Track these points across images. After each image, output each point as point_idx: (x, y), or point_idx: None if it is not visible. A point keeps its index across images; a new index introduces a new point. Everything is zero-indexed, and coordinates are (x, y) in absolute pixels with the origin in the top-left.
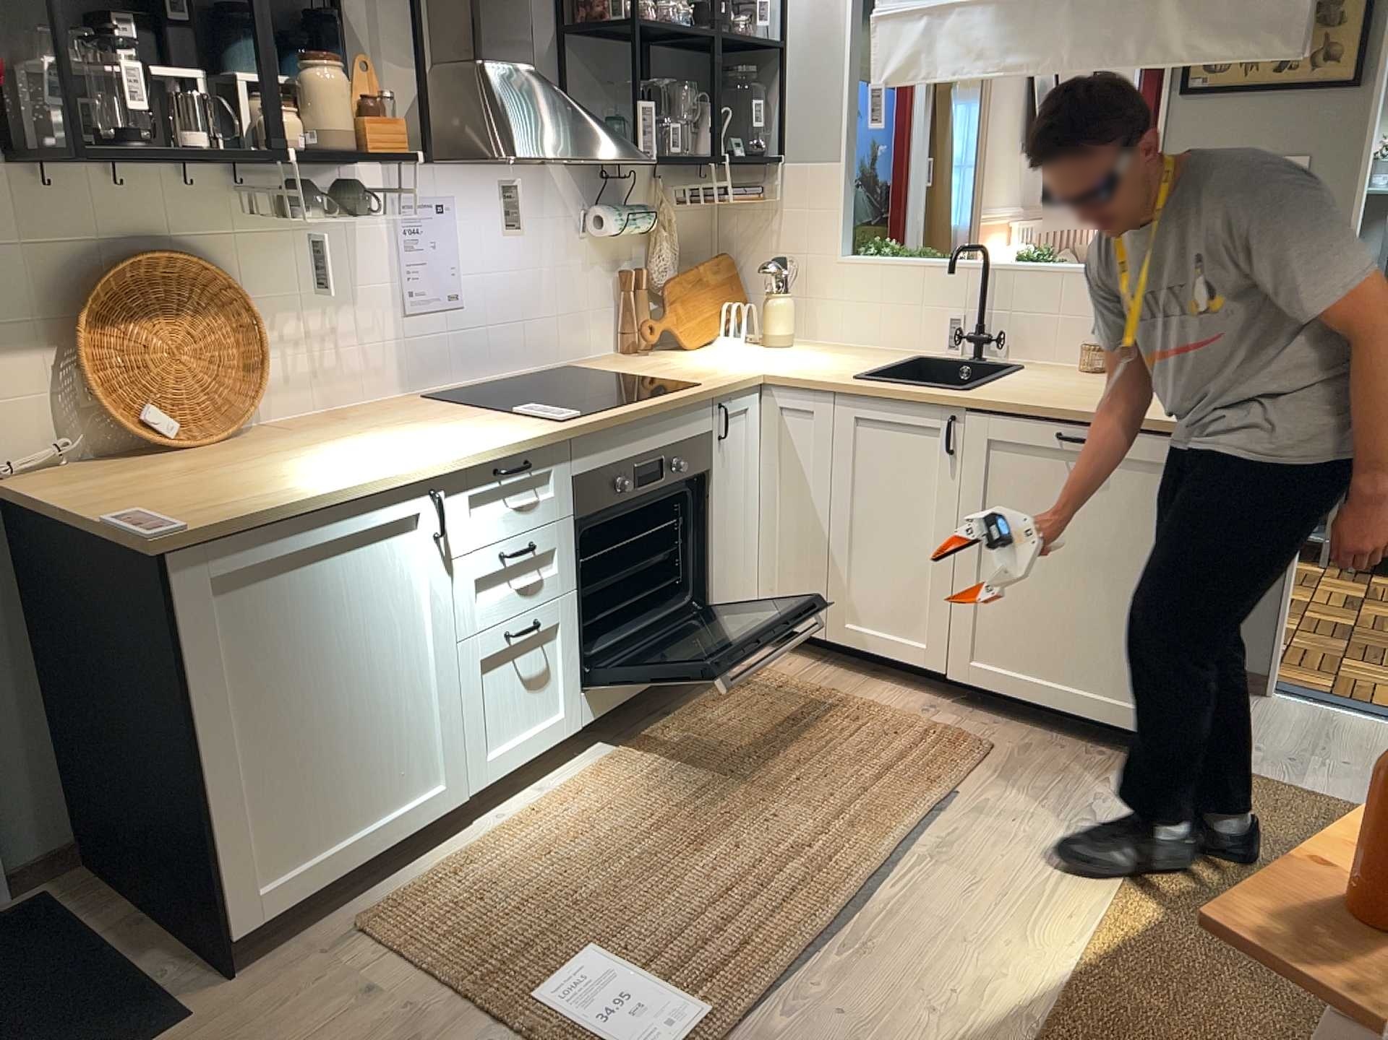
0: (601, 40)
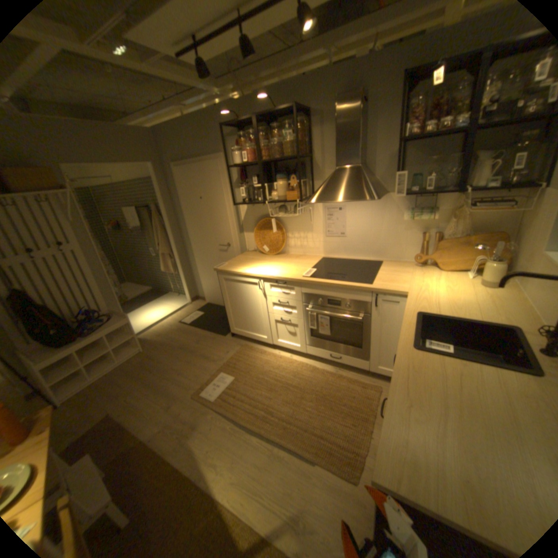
0: (430, 138)
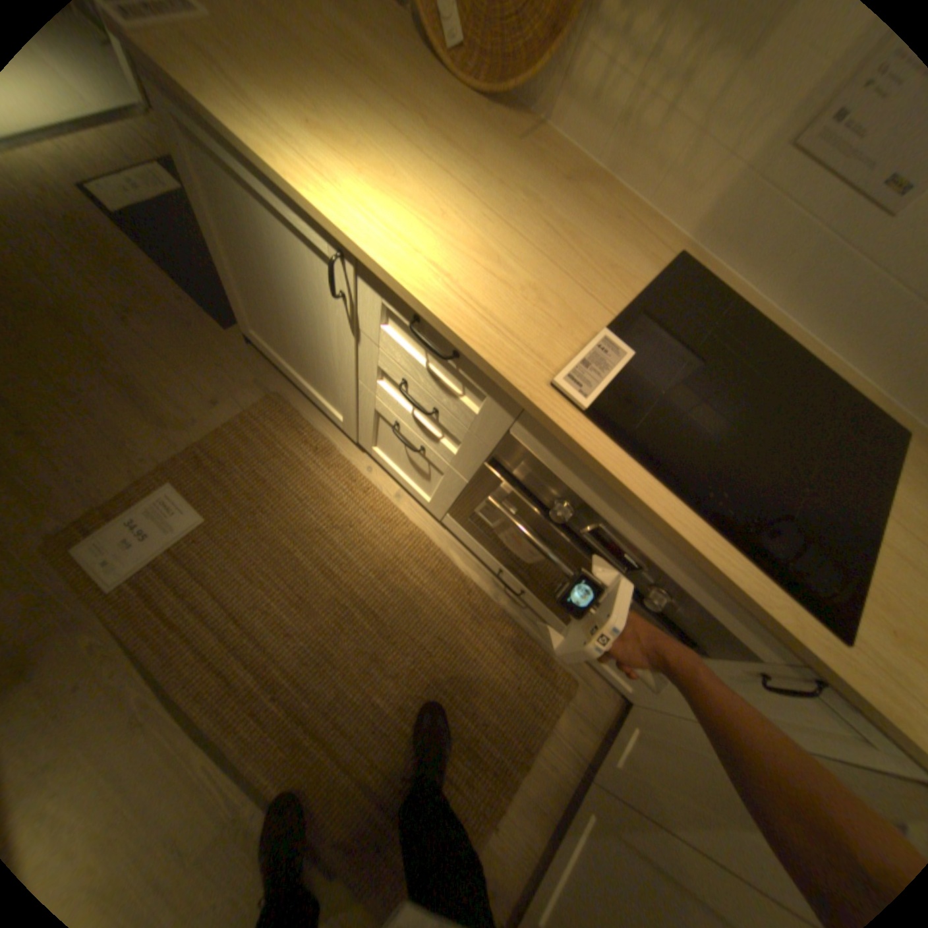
0: None
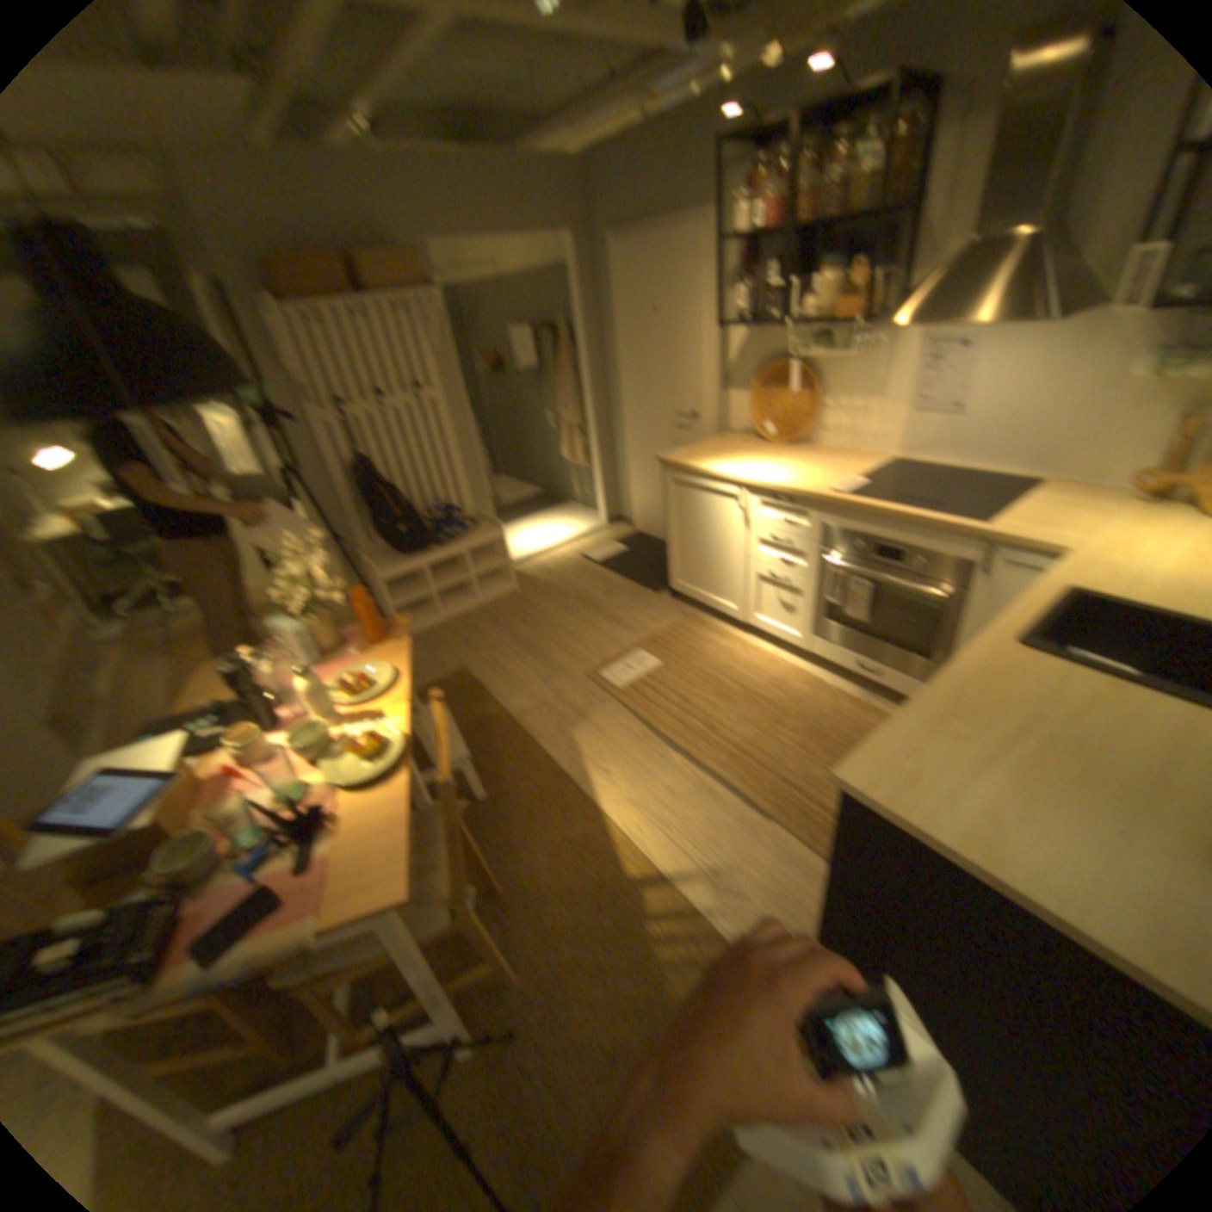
0: None
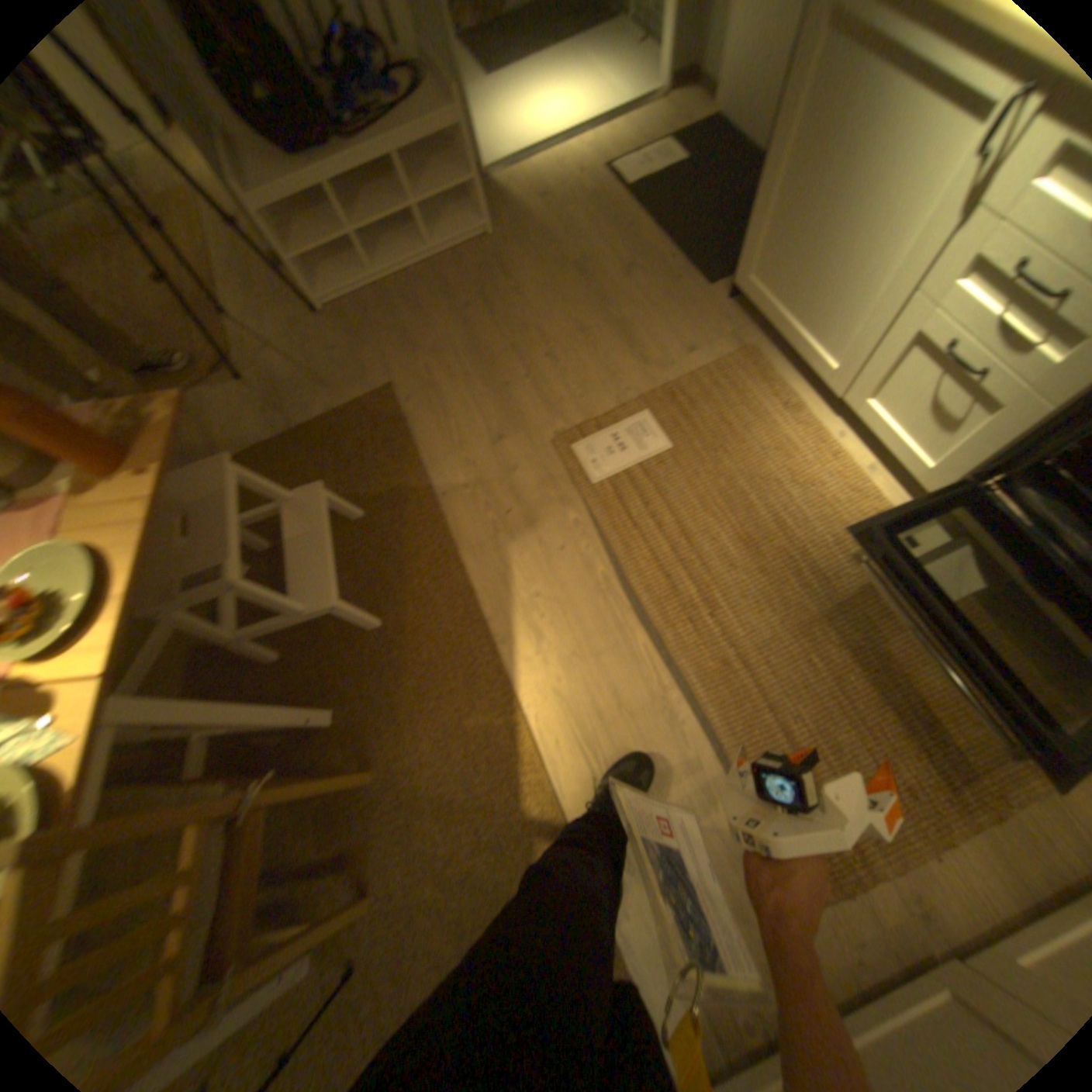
0: None
